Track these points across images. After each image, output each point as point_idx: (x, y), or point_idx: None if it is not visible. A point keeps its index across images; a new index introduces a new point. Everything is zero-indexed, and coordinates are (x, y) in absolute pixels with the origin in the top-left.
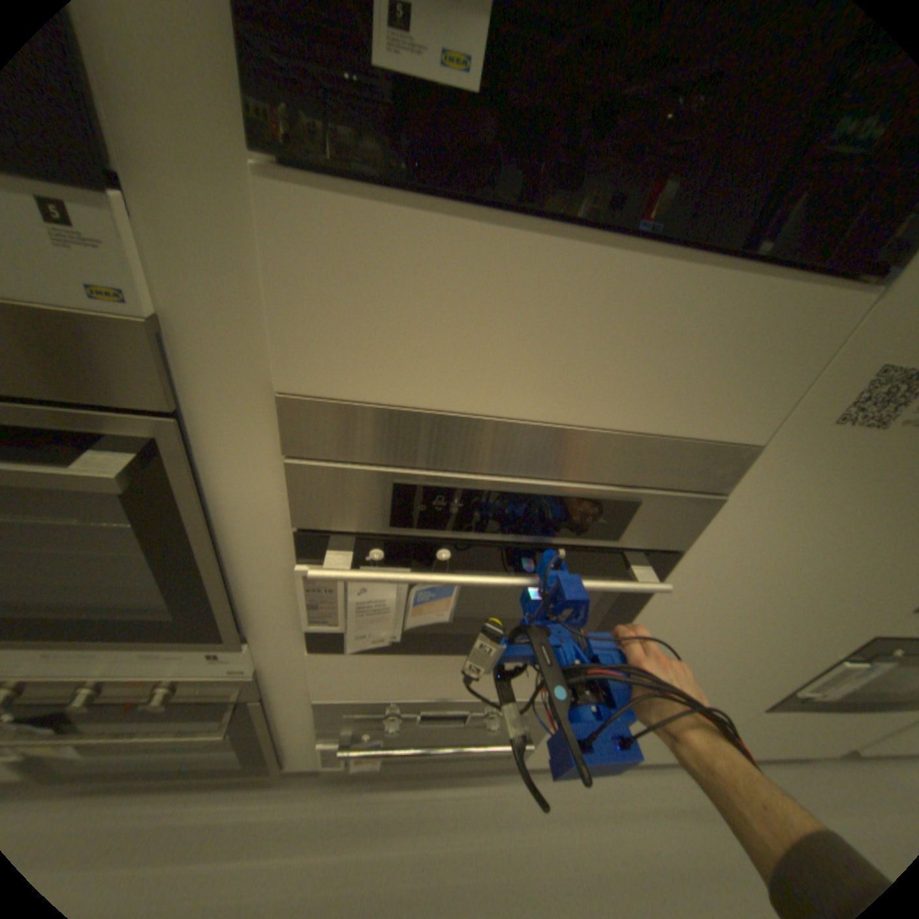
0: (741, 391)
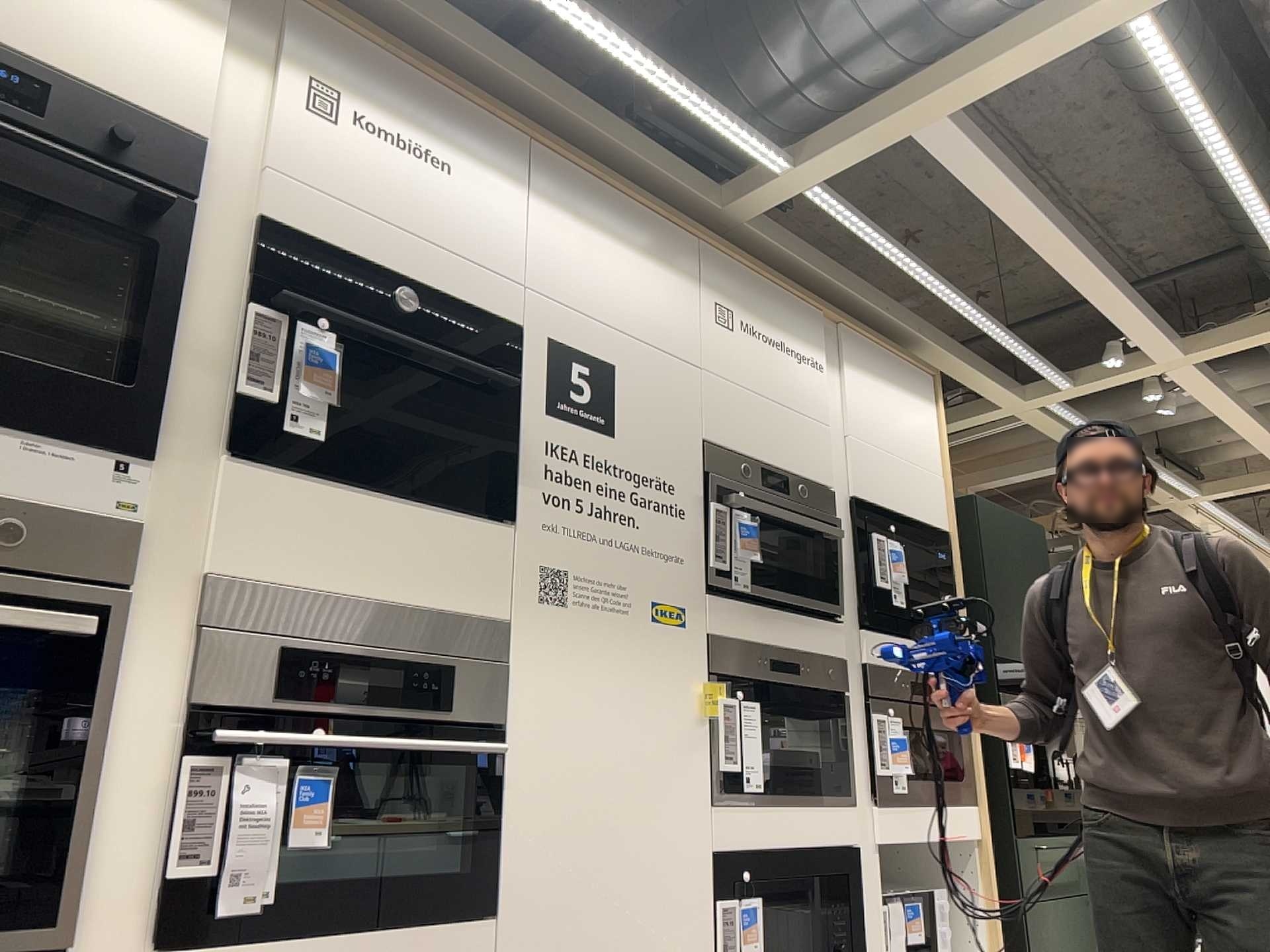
0: (485, 574)
